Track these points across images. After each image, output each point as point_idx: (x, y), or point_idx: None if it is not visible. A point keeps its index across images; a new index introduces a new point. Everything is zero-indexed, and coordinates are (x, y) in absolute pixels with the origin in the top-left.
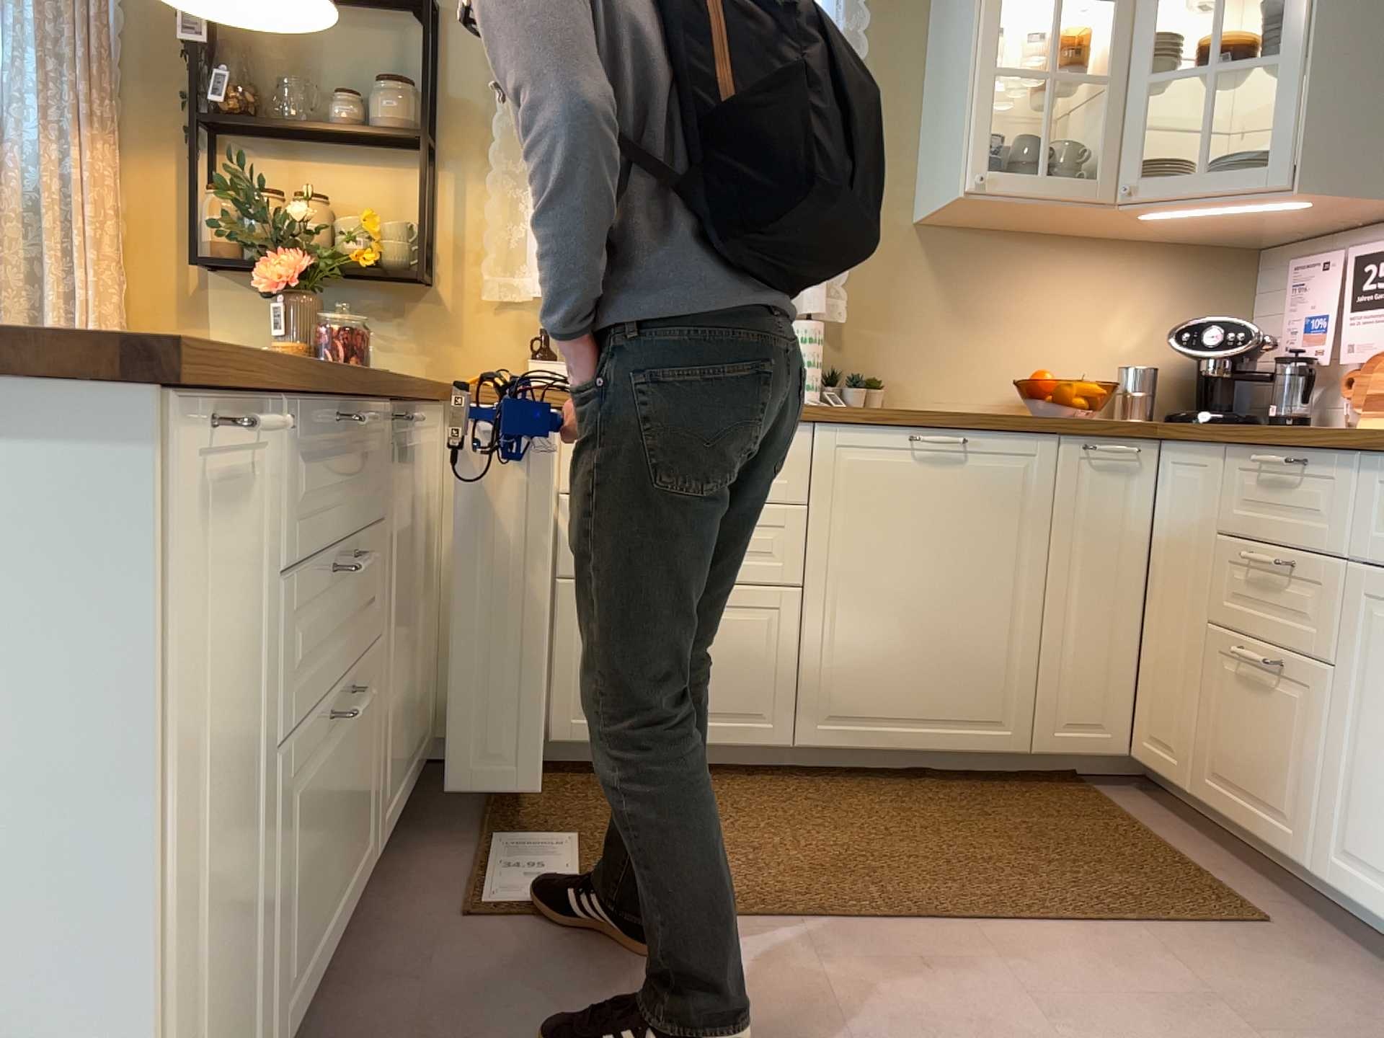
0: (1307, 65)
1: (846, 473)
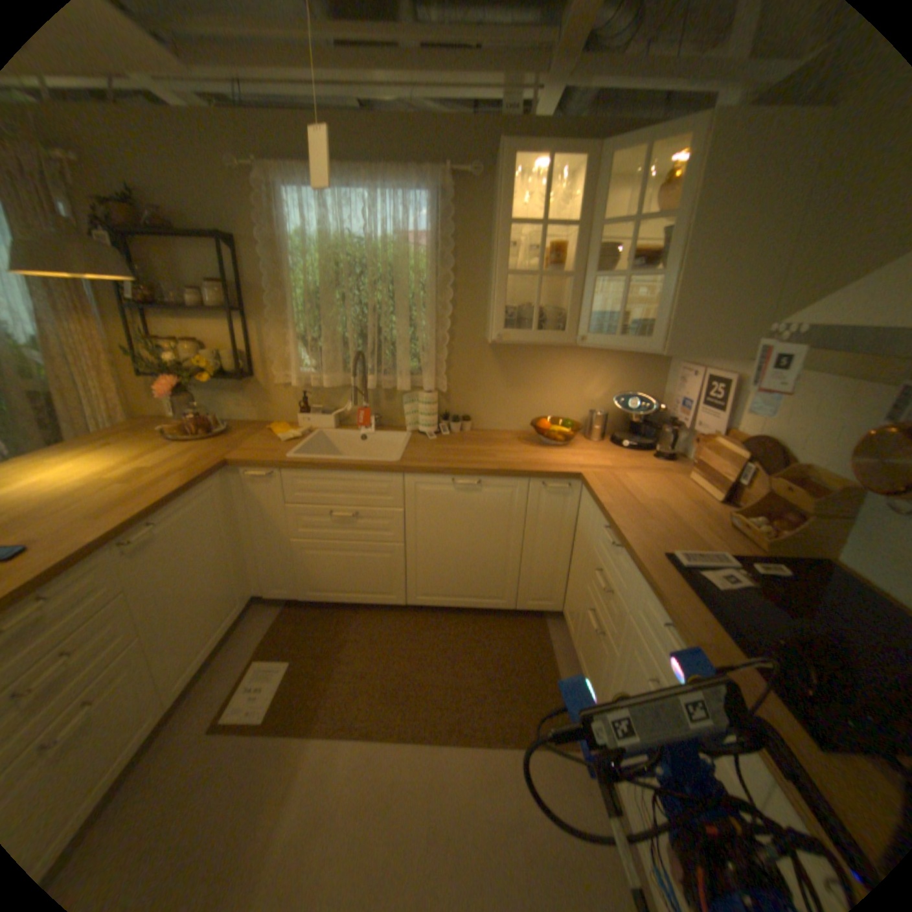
0: (680, 277)
1: (420, 496)
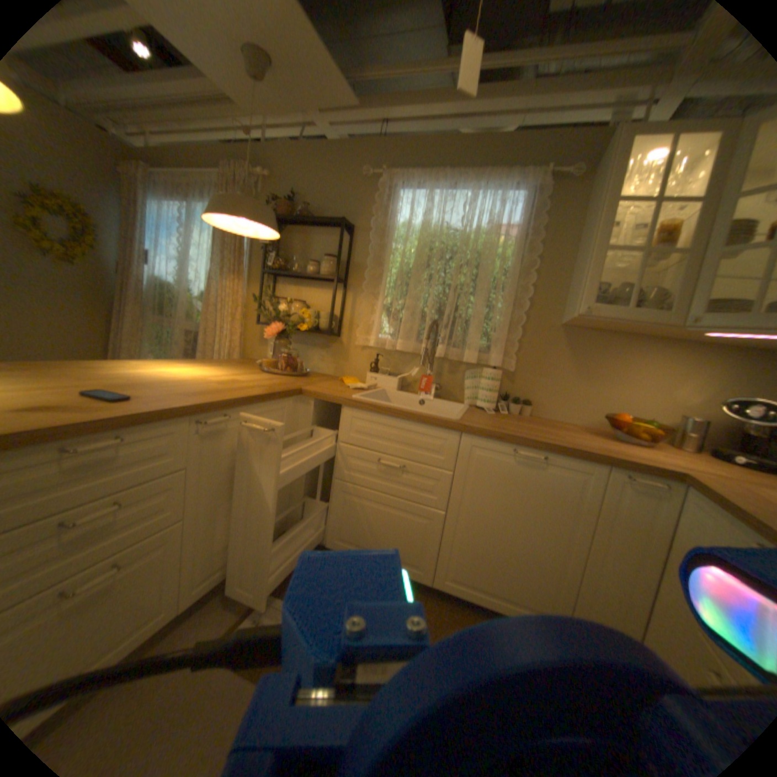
0: None
1: (475, 462)
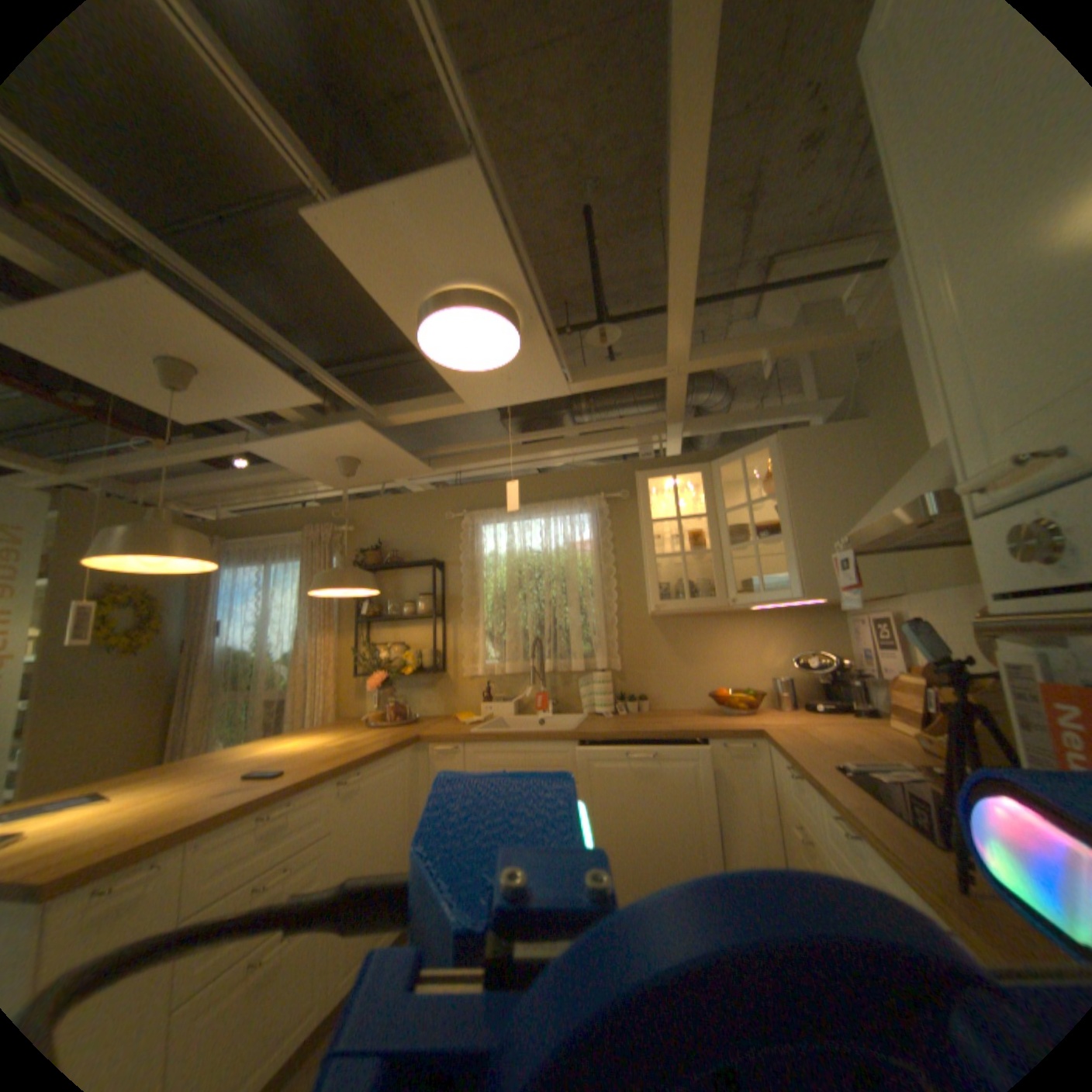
0: (796, 537)
1: (597, 766)
